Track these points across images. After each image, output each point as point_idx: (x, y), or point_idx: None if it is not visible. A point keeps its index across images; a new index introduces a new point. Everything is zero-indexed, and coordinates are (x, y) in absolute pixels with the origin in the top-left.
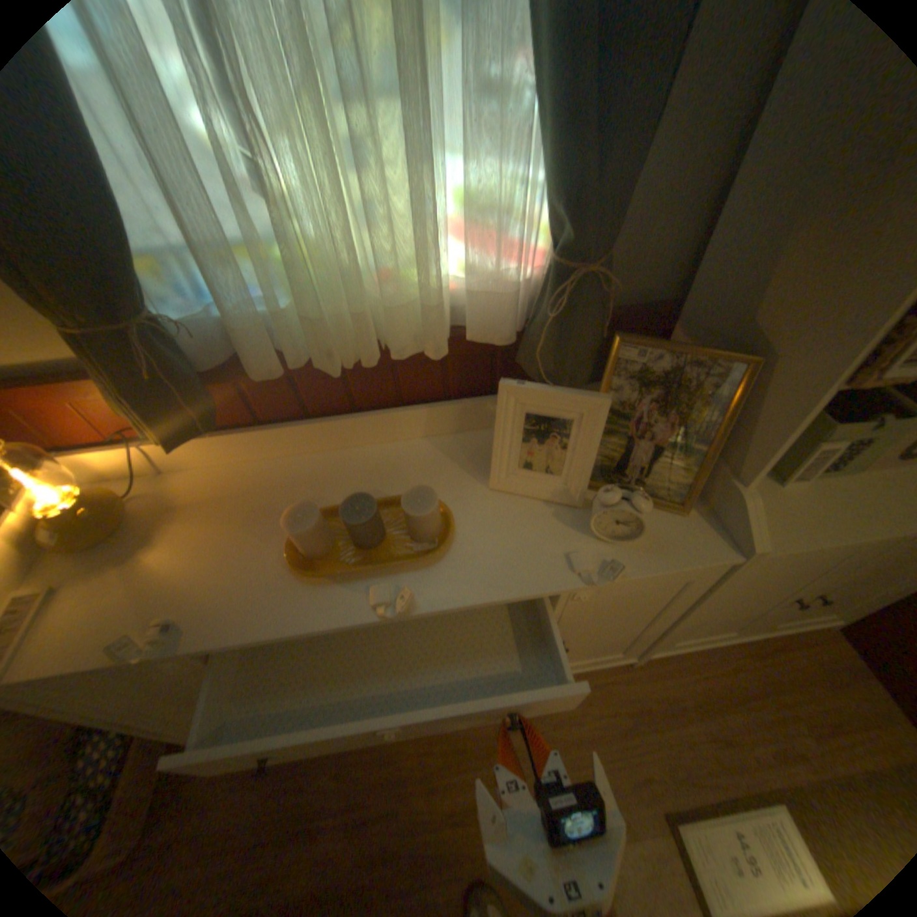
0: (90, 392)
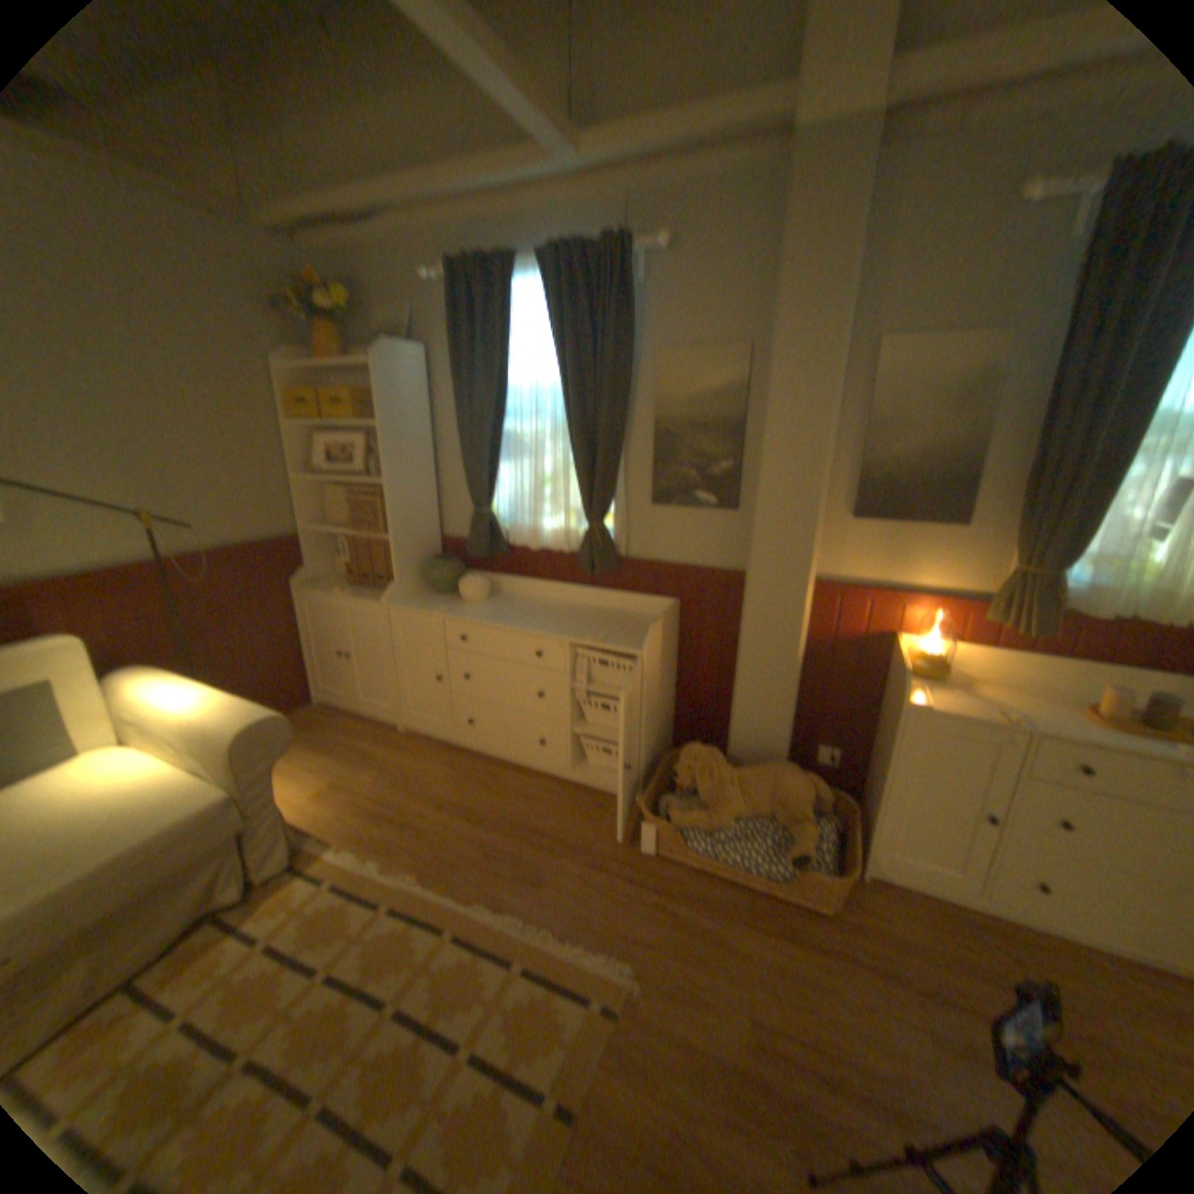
0: (961, 607)
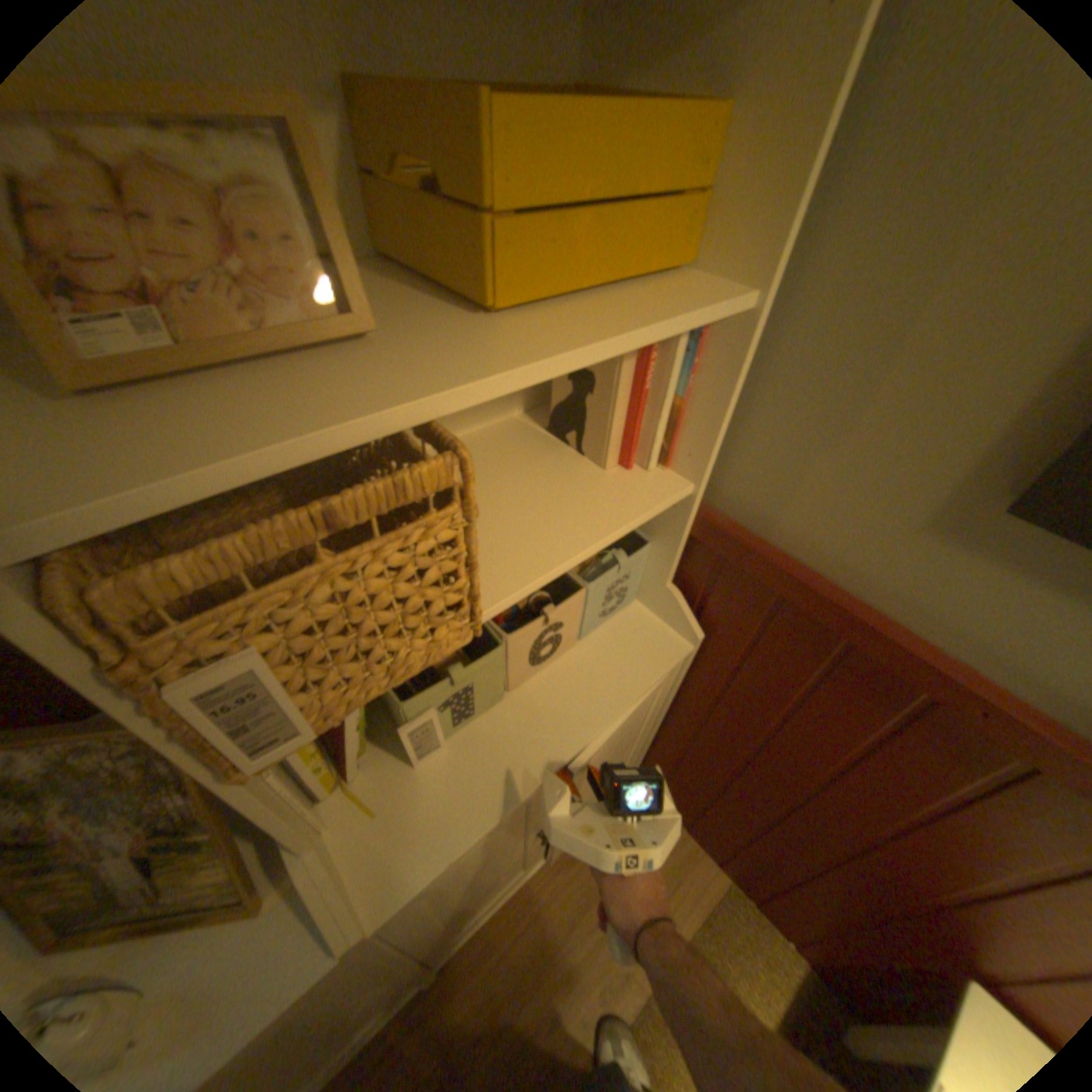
0: None
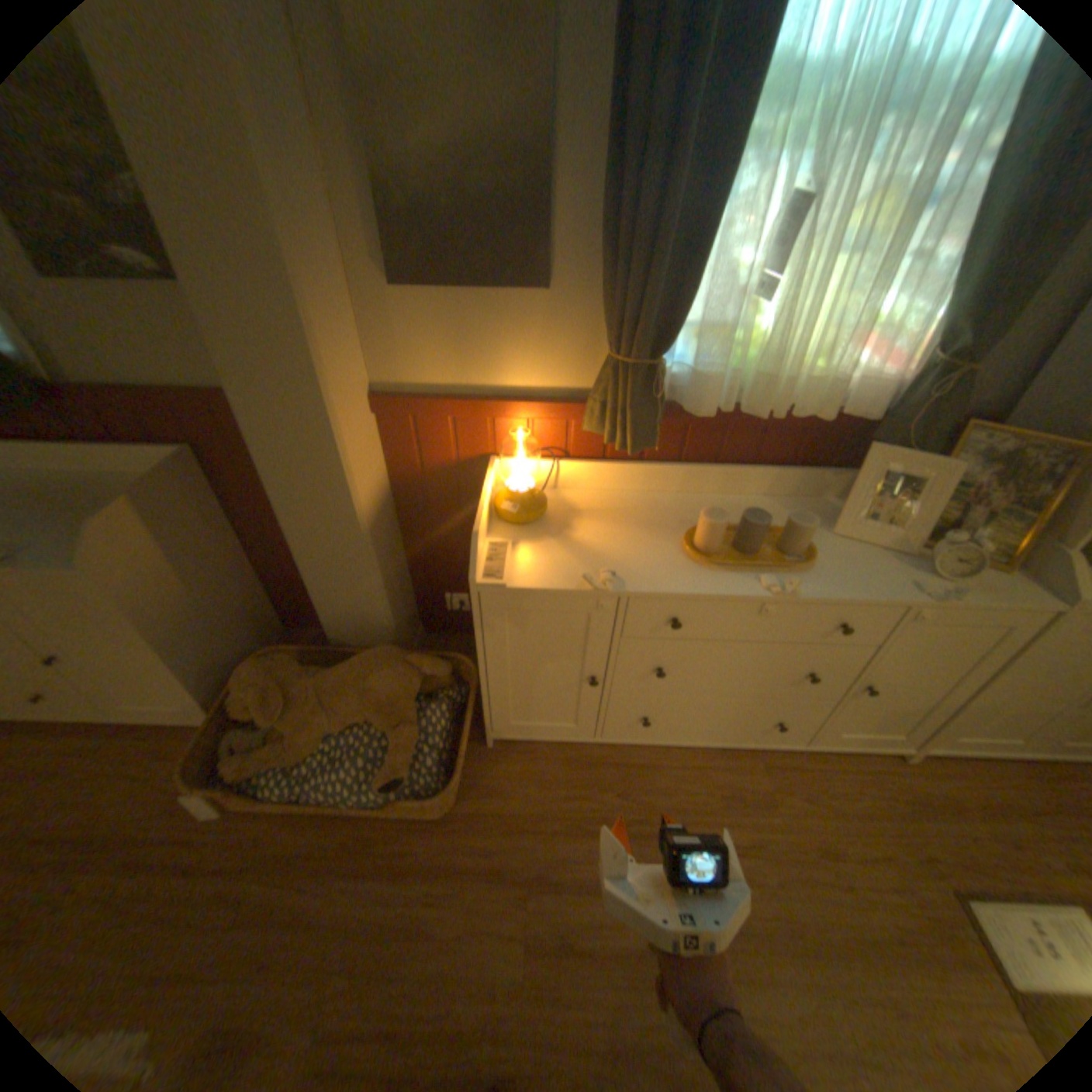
0: (557, 413)
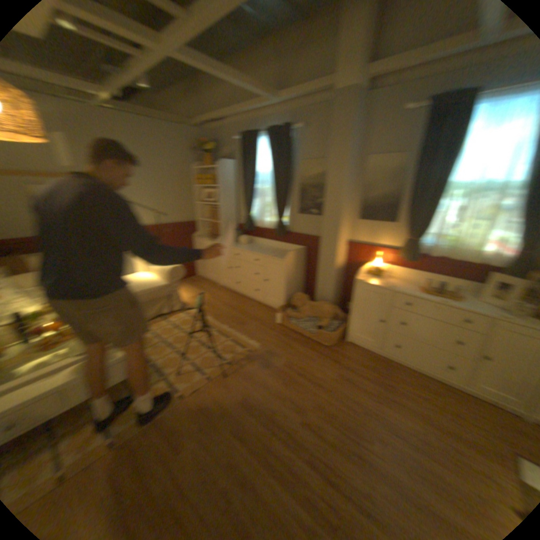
0: (391, 252)
